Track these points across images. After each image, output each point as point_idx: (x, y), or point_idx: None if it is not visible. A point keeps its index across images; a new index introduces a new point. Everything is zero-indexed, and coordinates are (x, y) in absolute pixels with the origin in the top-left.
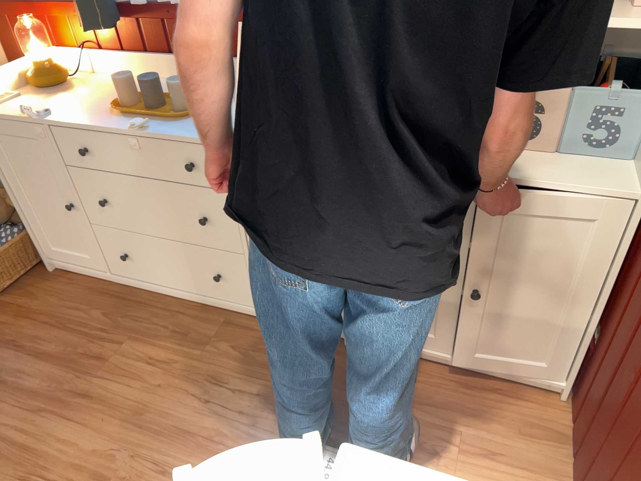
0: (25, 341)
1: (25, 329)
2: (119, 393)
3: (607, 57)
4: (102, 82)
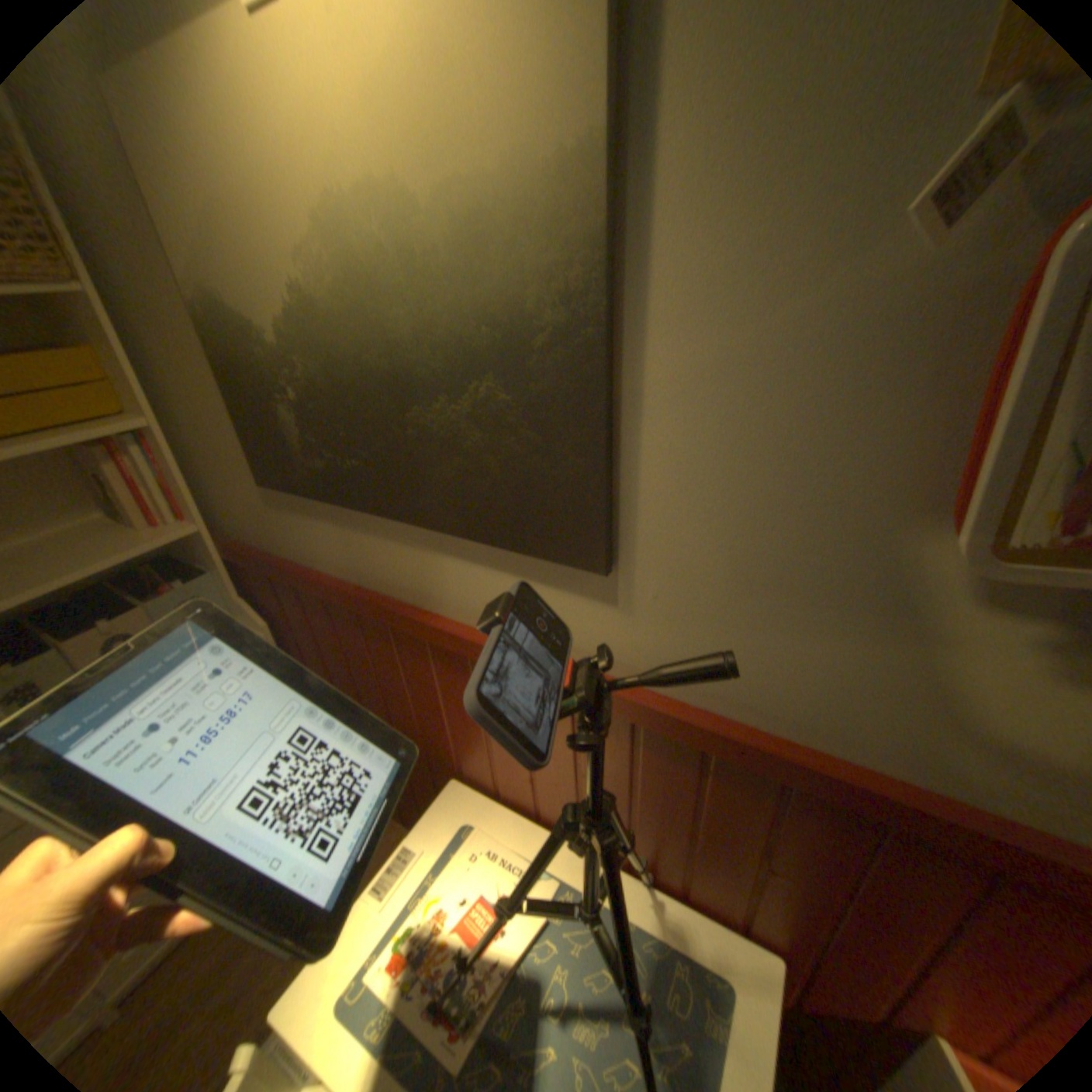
0: None
1: None
2: None
3: (137, 569)
4: None
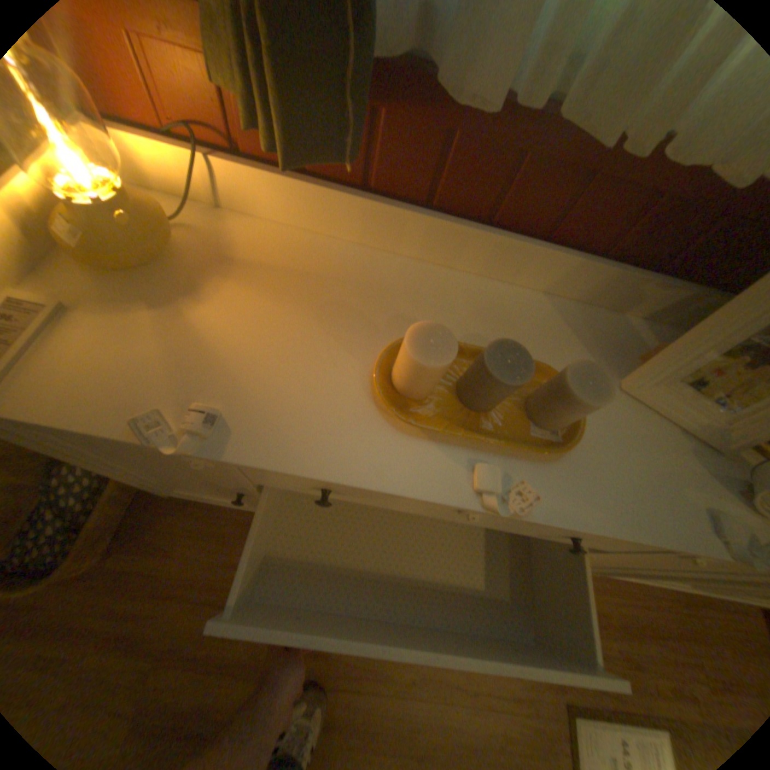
0: (190, 648)
1: (178, 623)
2: (369, 712)
3: None
4: (263, 251)
